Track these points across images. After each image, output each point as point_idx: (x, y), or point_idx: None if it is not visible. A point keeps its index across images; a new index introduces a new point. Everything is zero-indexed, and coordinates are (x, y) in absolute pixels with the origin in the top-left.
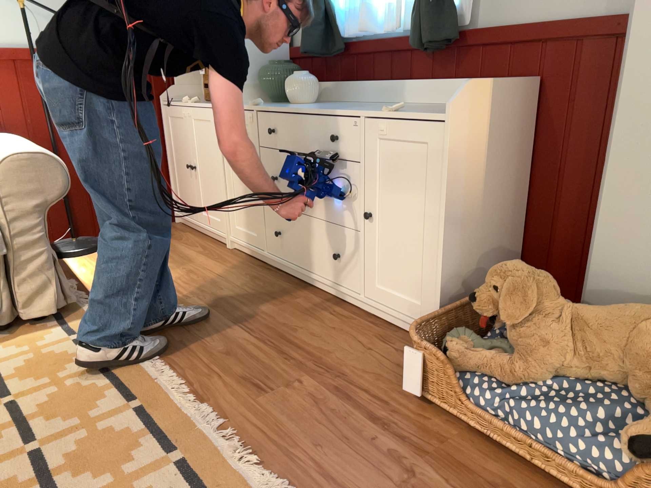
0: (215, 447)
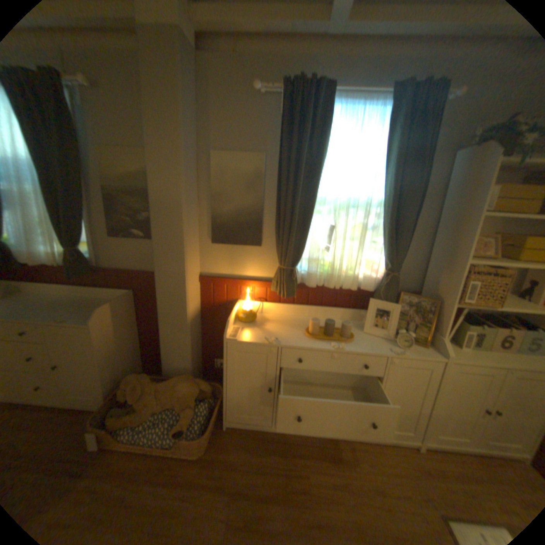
0: None
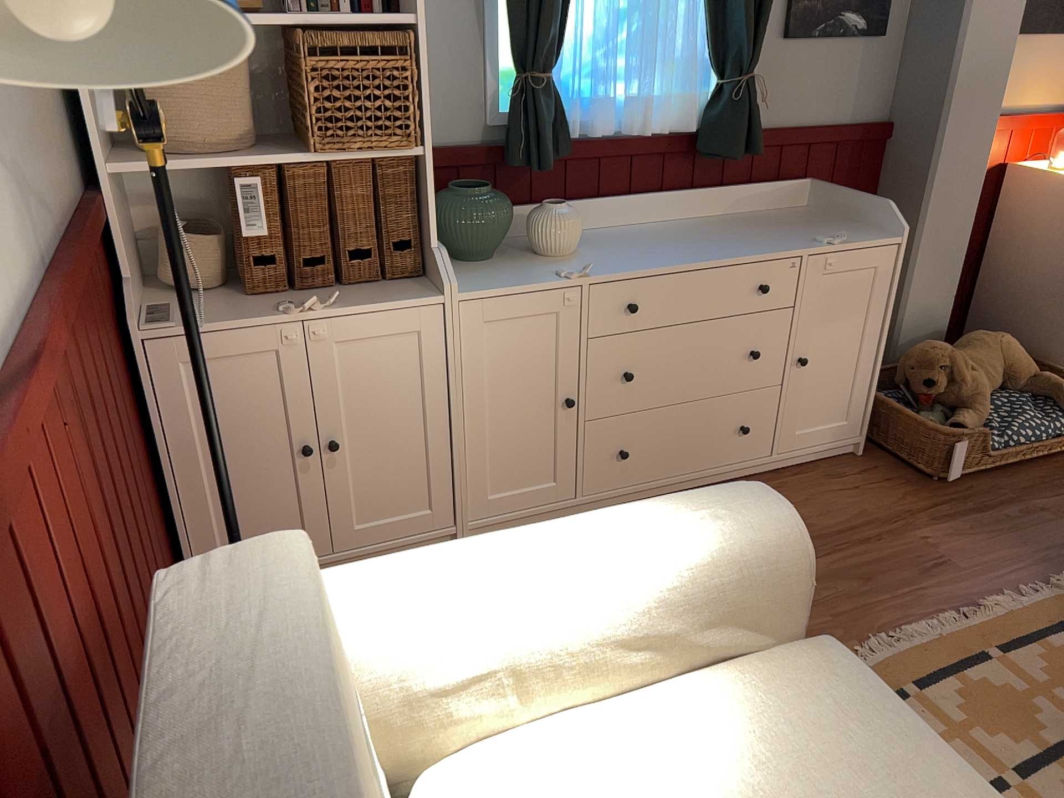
0: (1051, 601)
